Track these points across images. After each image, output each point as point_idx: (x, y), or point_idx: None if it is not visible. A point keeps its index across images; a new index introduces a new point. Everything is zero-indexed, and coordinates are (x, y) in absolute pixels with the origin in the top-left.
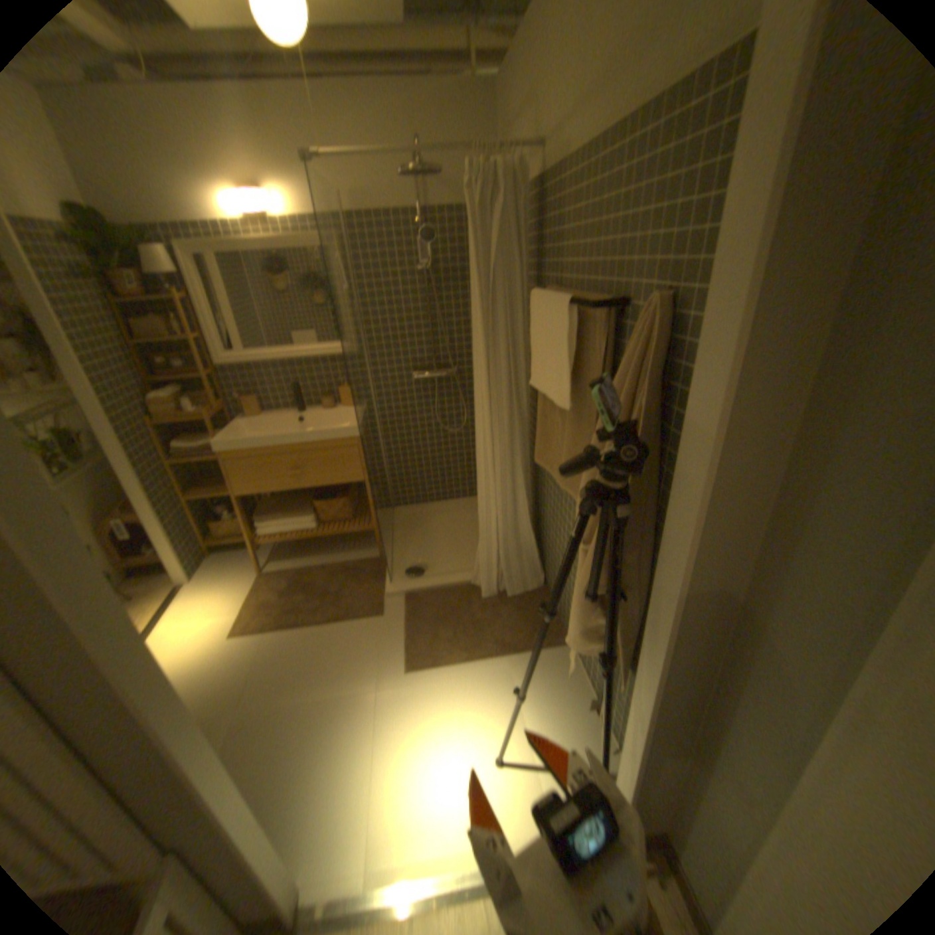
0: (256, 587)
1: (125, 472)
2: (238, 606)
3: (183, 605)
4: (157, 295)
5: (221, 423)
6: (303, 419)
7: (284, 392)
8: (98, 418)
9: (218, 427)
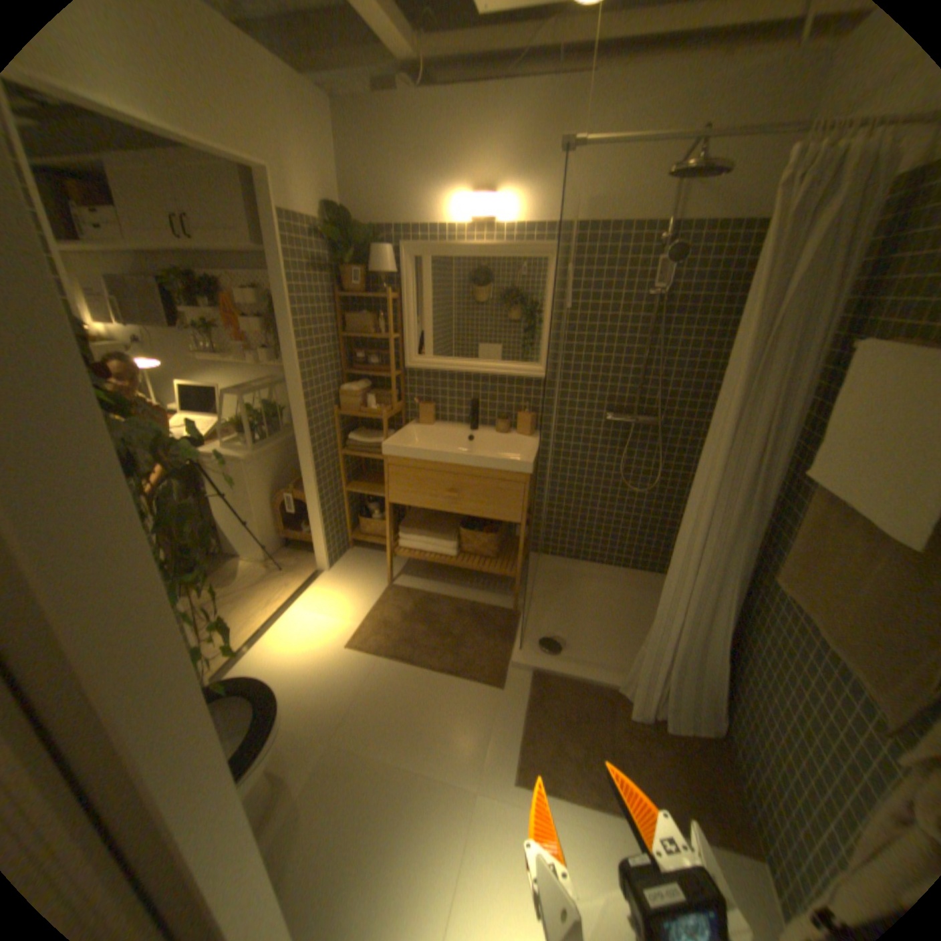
0: (385, 597)
1: (307, 452)
2: (364, 612)
3: (319, 591)
4: (375, 291)
5: (397, 423)
6: (474, 436)
7: (463, 404)
8: (299, 398)
9: (394, 427)
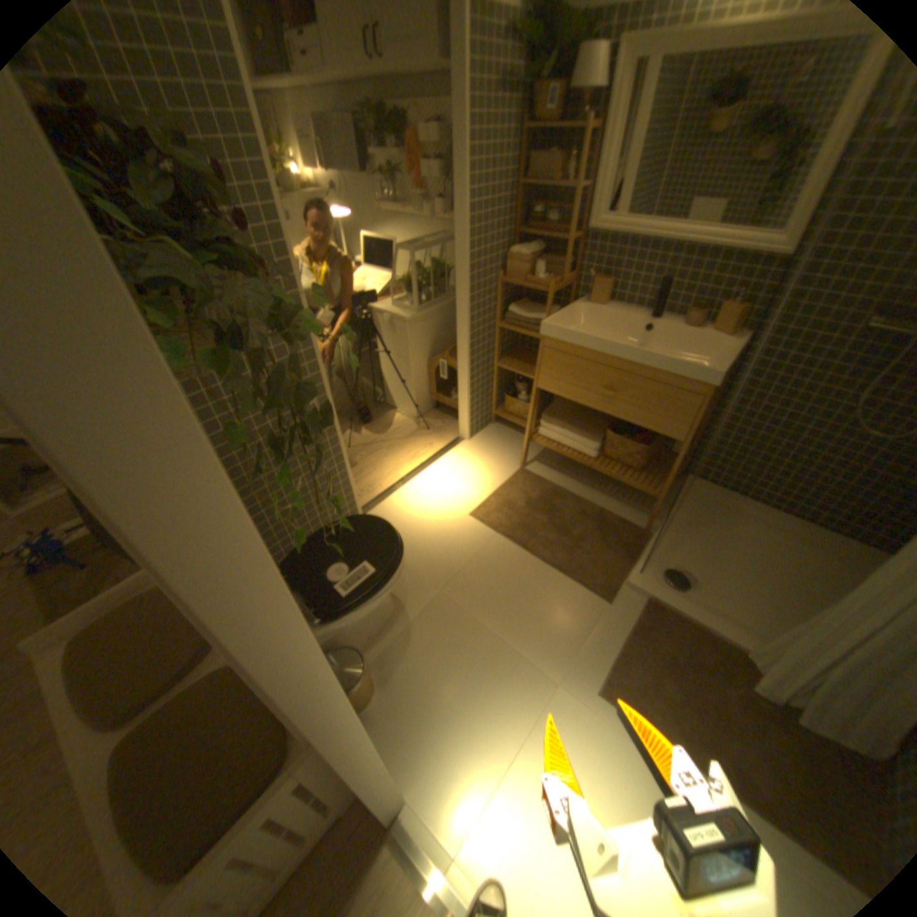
0: (514, 479)
1: (464, 321)
2: (492, 488)
3: (457, 457)
4: (572, 118)
5: (563, 298)
6: (654, 326)
7: (650, 282)
8: (463, 260)
9: (559, 302)
